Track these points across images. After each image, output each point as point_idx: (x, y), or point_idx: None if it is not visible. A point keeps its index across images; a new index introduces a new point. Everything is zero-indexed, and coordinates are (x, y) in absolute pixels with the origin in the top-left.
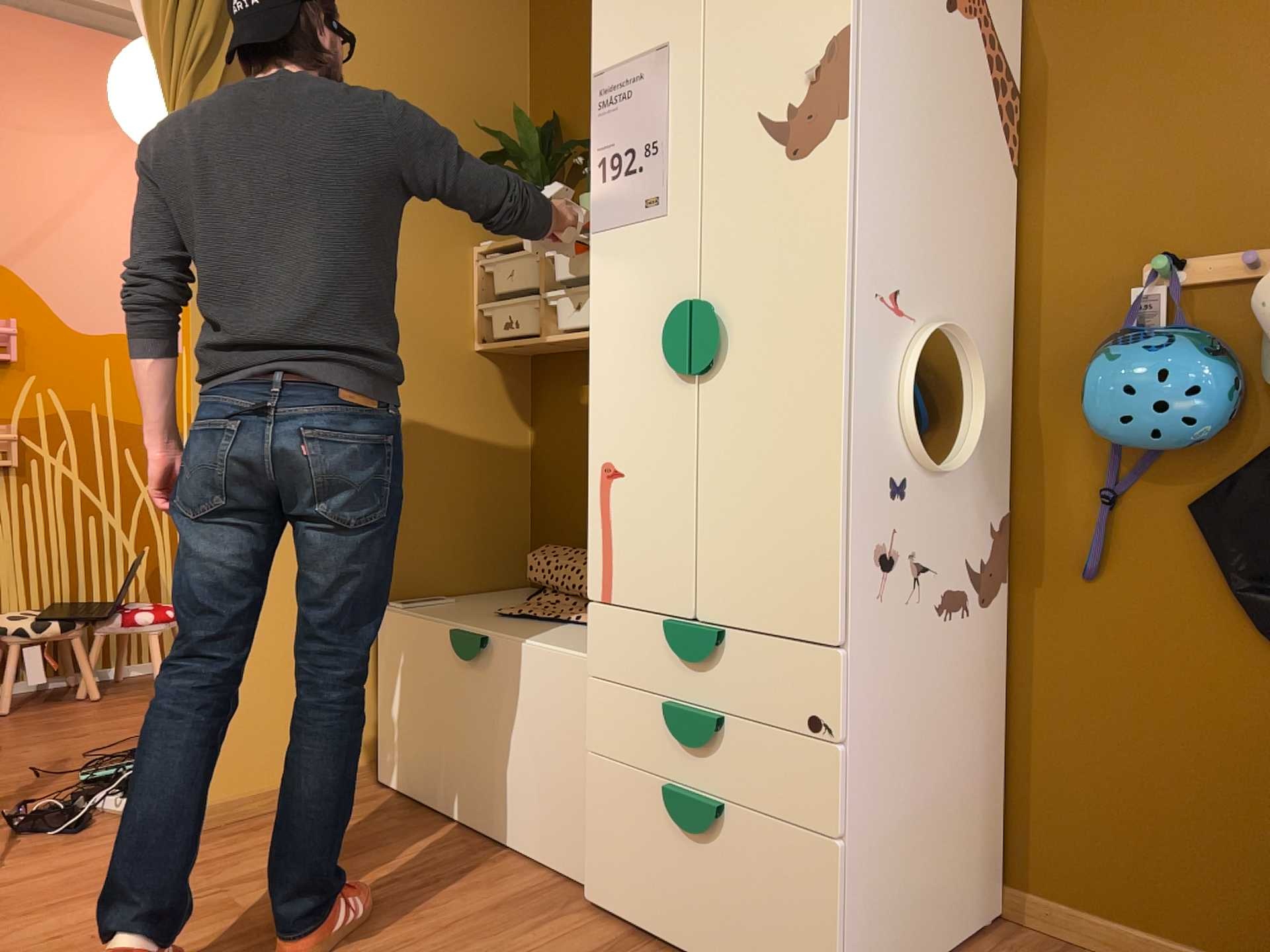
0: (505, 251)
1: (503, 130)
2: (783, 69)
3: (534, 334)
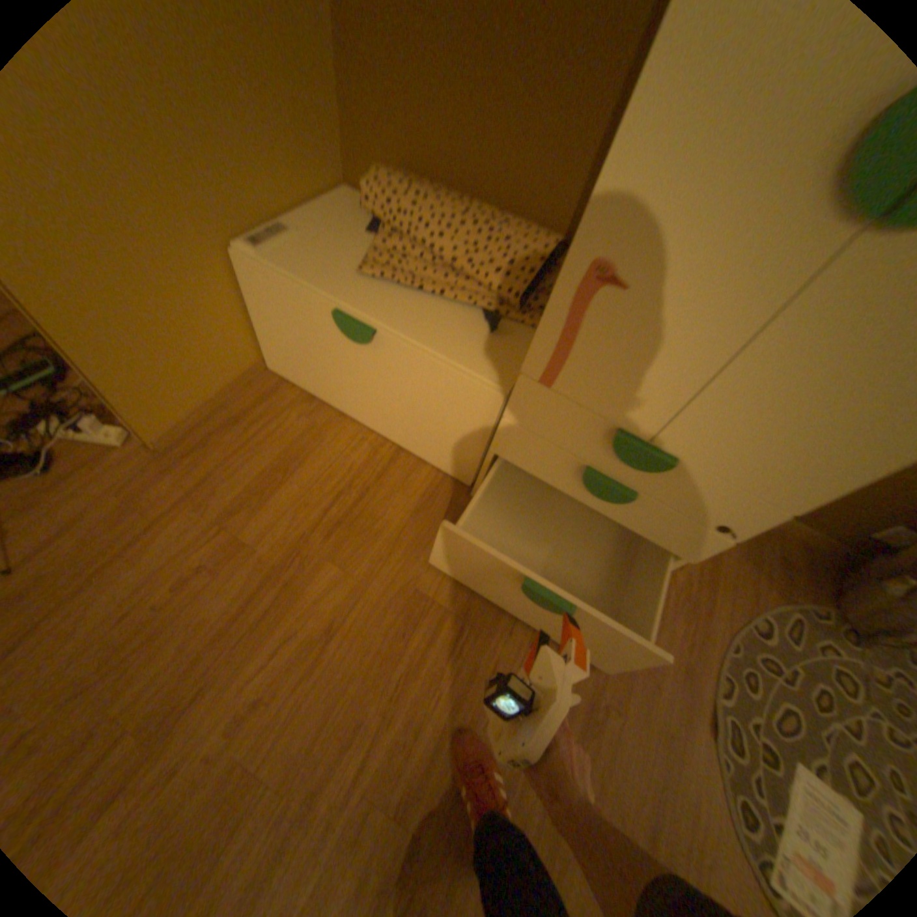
0: None
1: None
2: None
3: None
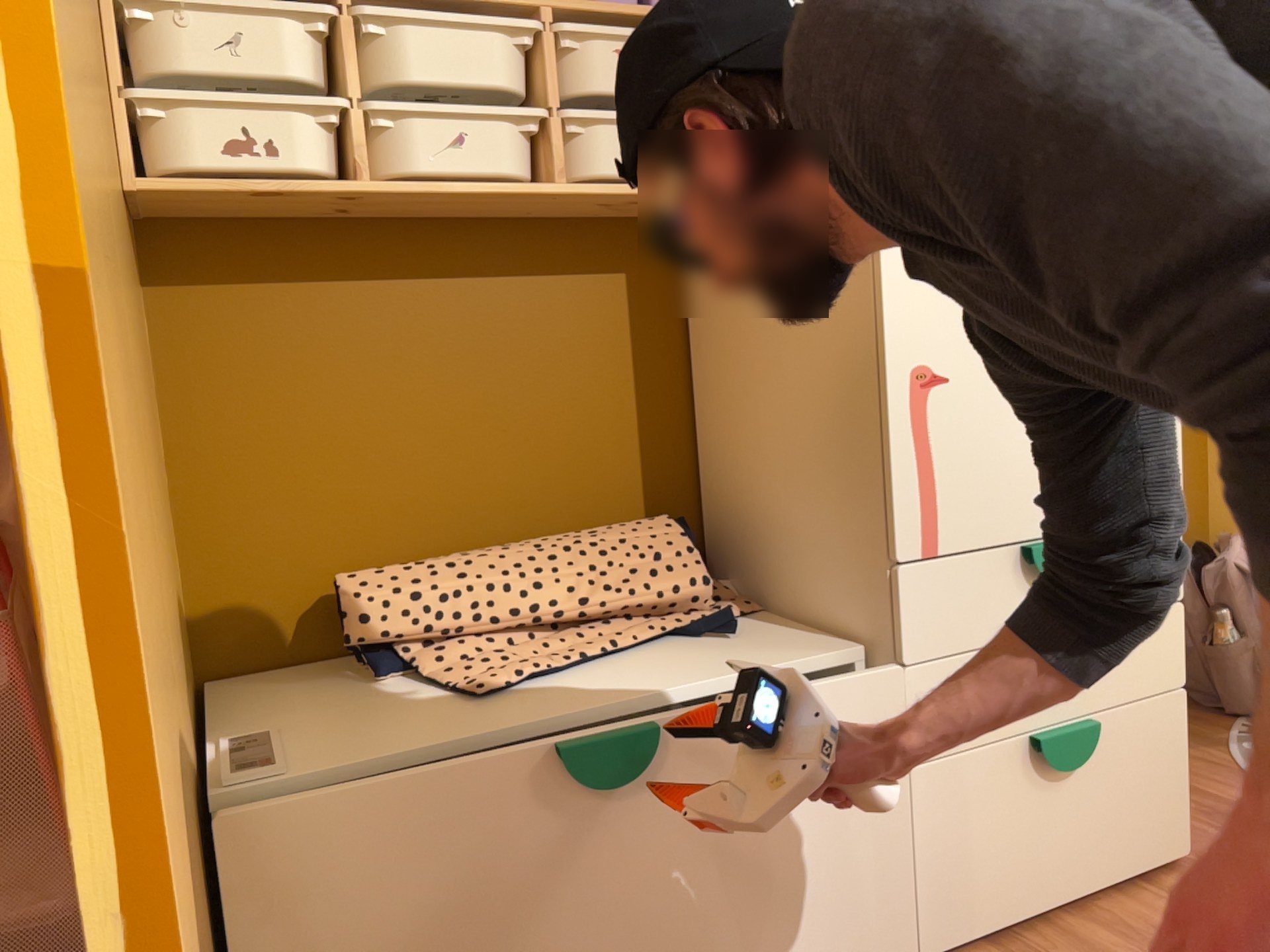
0: None
1: None
2: None
3: (326, 177)
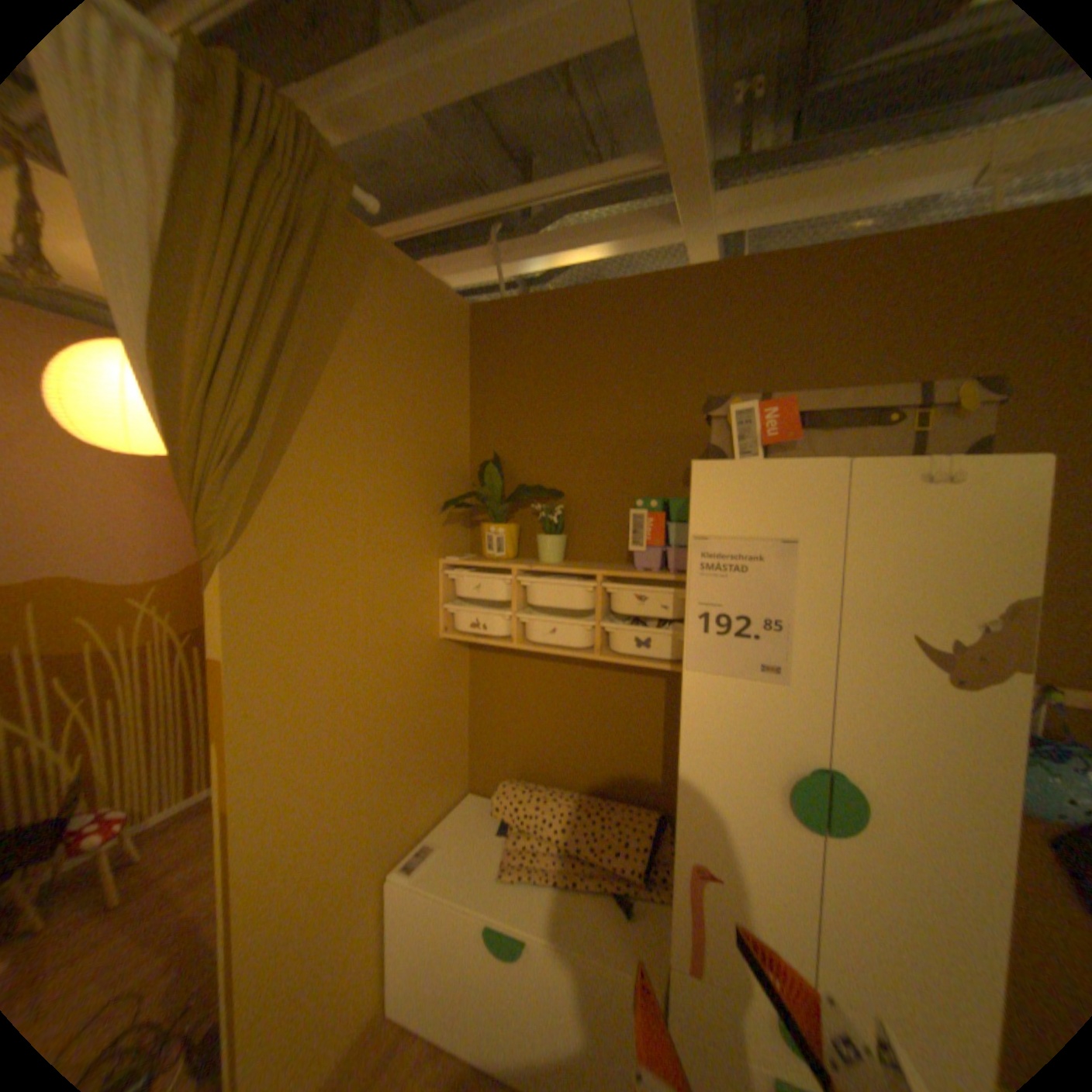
0: (476, 571)
1: (455, 461)
2: (952, 607)
3: (503, 638)
